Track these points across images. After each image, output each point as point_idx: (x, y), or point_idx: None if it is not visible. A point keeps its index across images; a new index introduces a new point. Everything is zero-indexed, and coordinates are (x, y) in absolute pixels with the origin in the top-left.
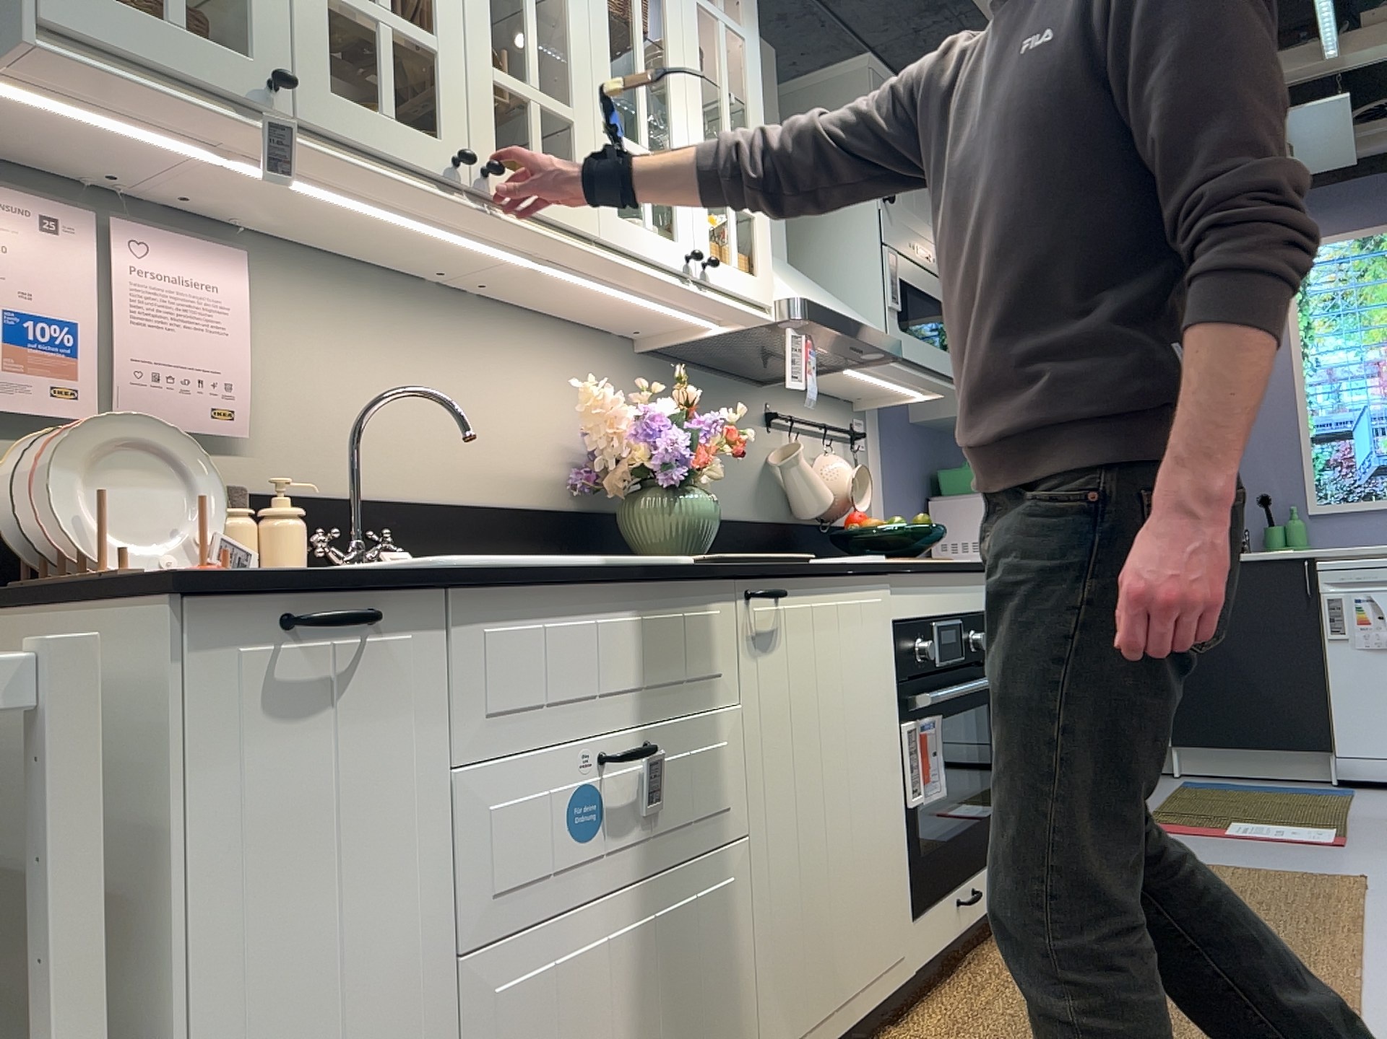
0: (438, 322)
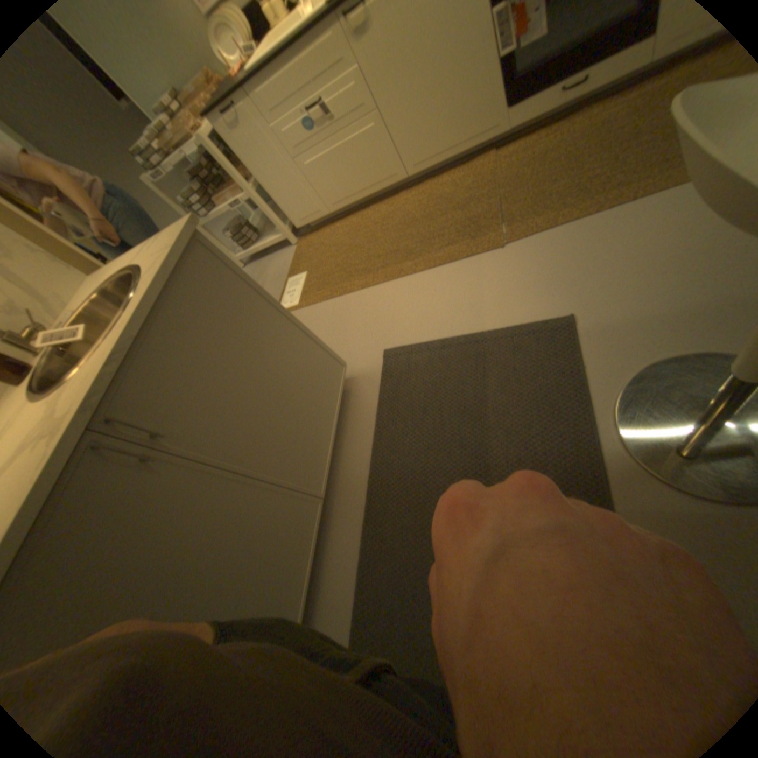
0: None
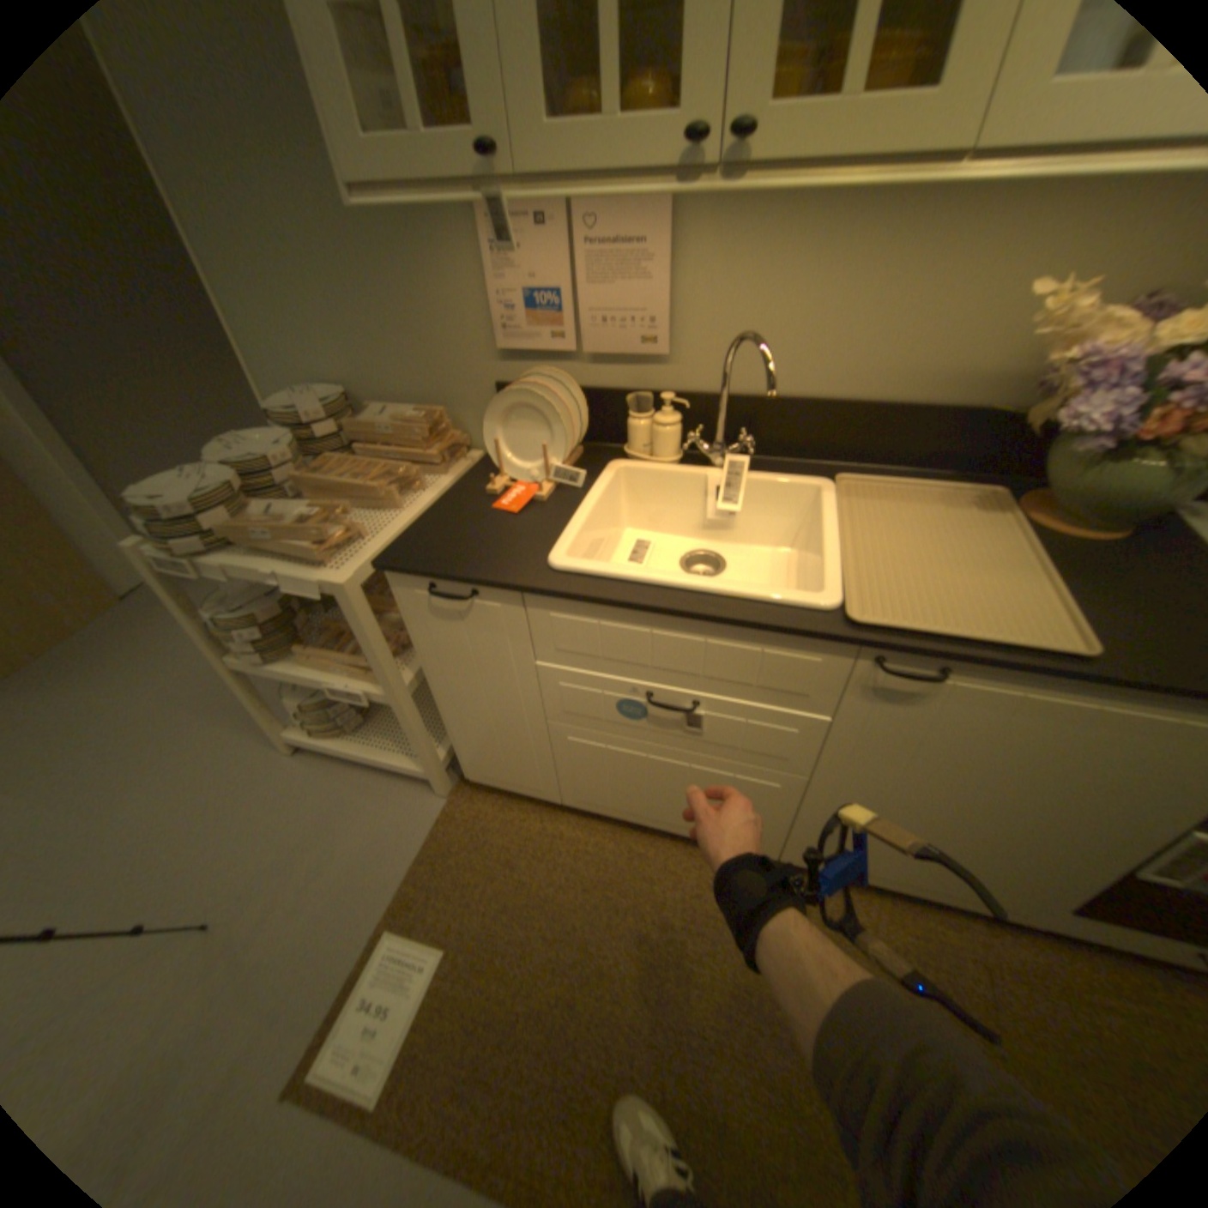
0: (897, 205)
